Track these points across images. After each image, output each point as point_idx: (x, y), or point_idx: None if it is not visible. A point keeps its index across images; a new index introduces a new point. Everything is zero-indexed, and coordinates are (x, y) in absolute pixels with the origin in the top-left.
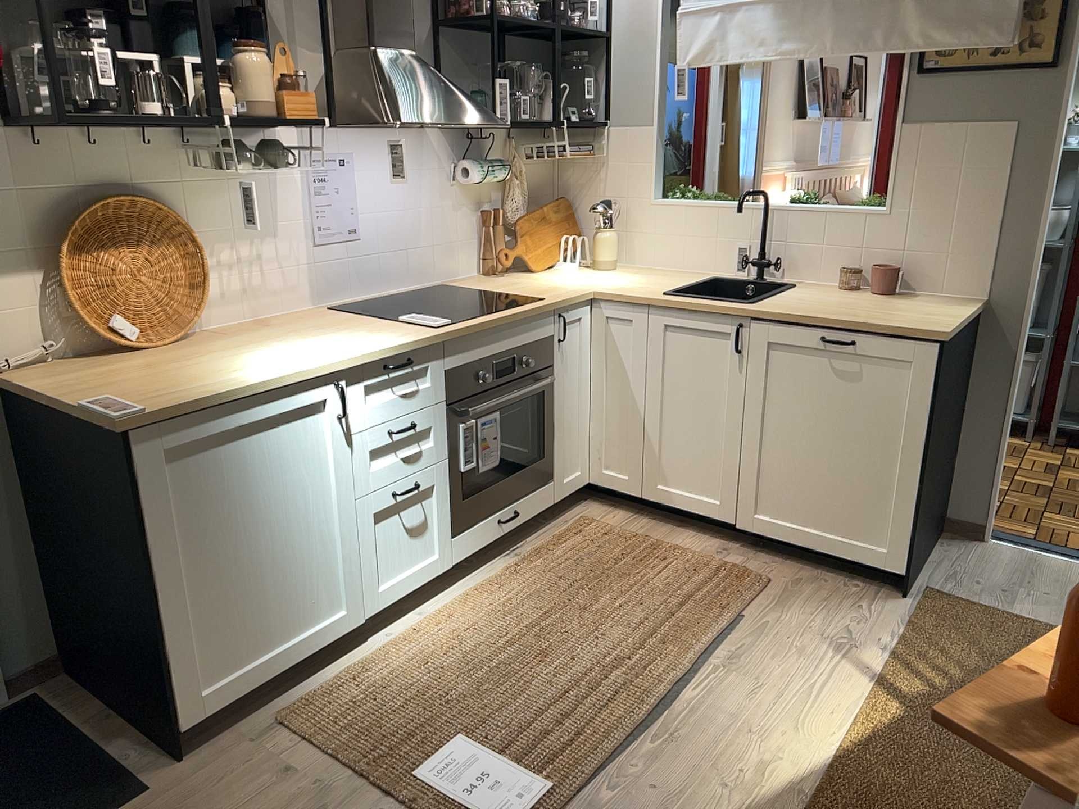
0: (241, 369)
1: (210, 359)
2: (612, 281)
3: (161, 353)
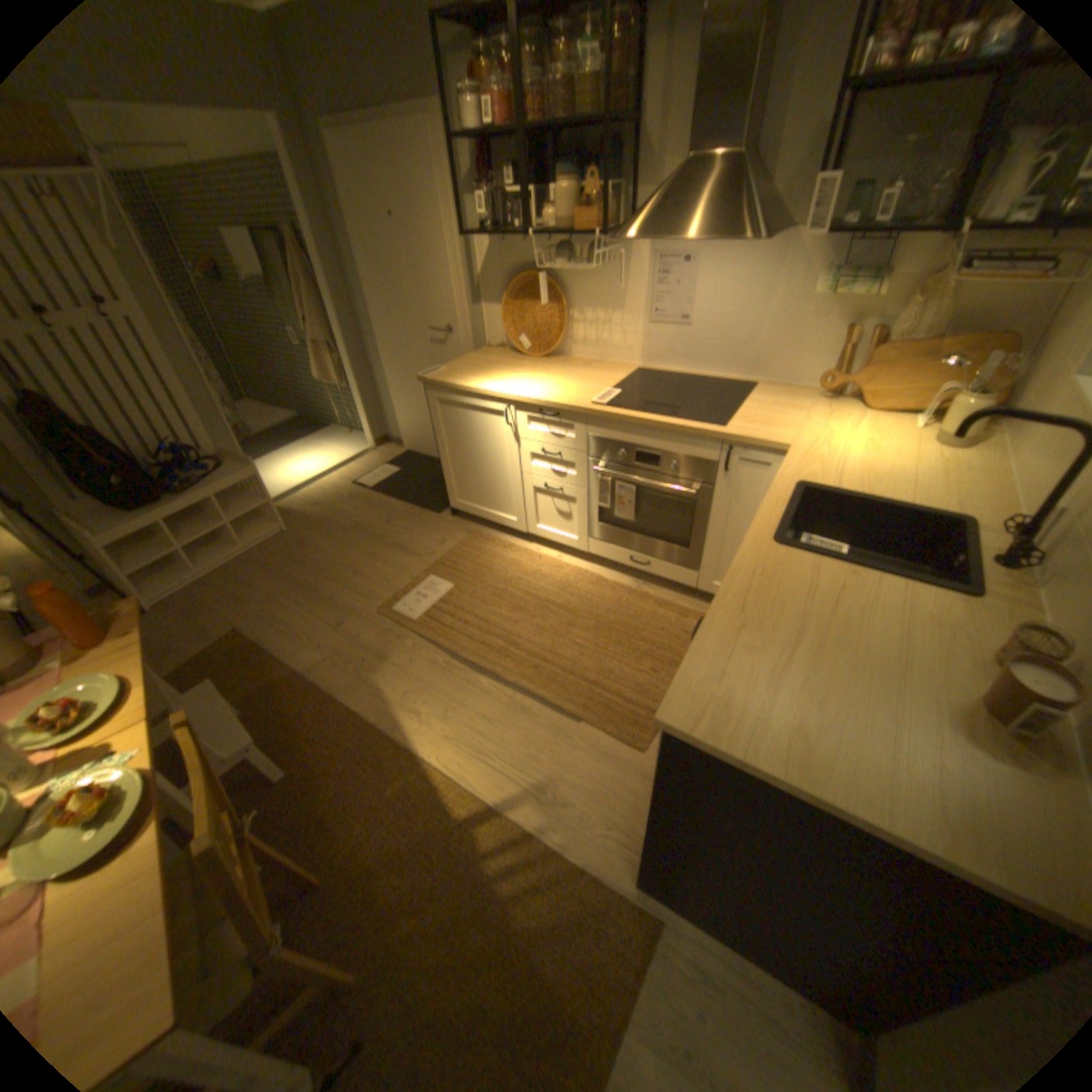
0: (491, 378)
1: (510, 370)
2: (861, 452)
3: (523, 359)
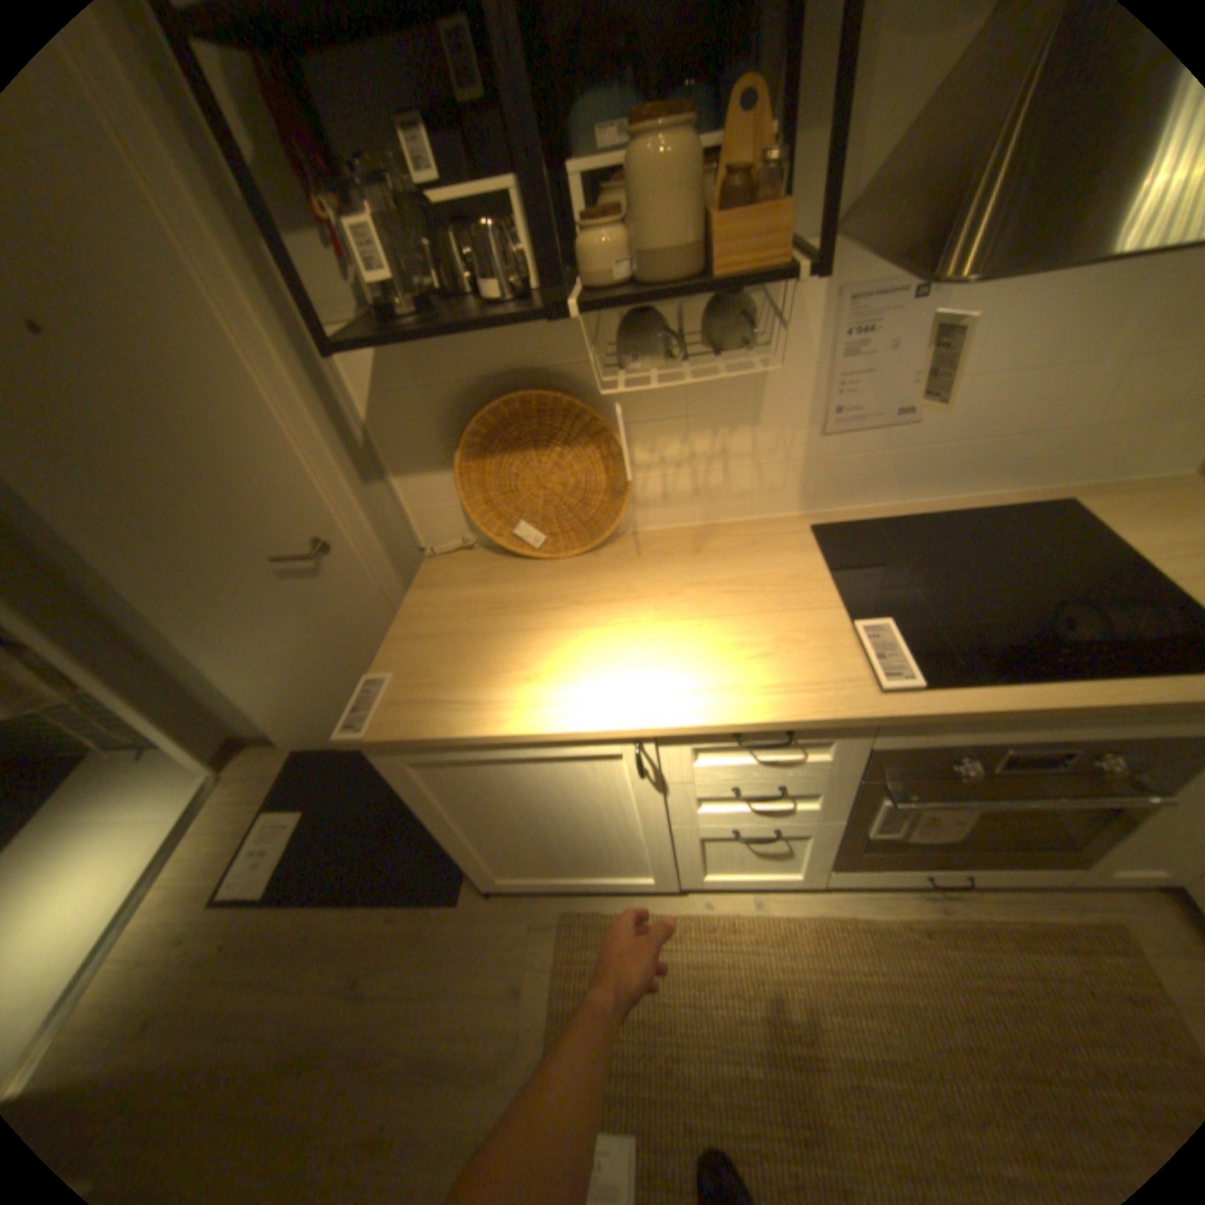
0: (541, 672)
1: (555, 619)
2: None
3: (549, 571)
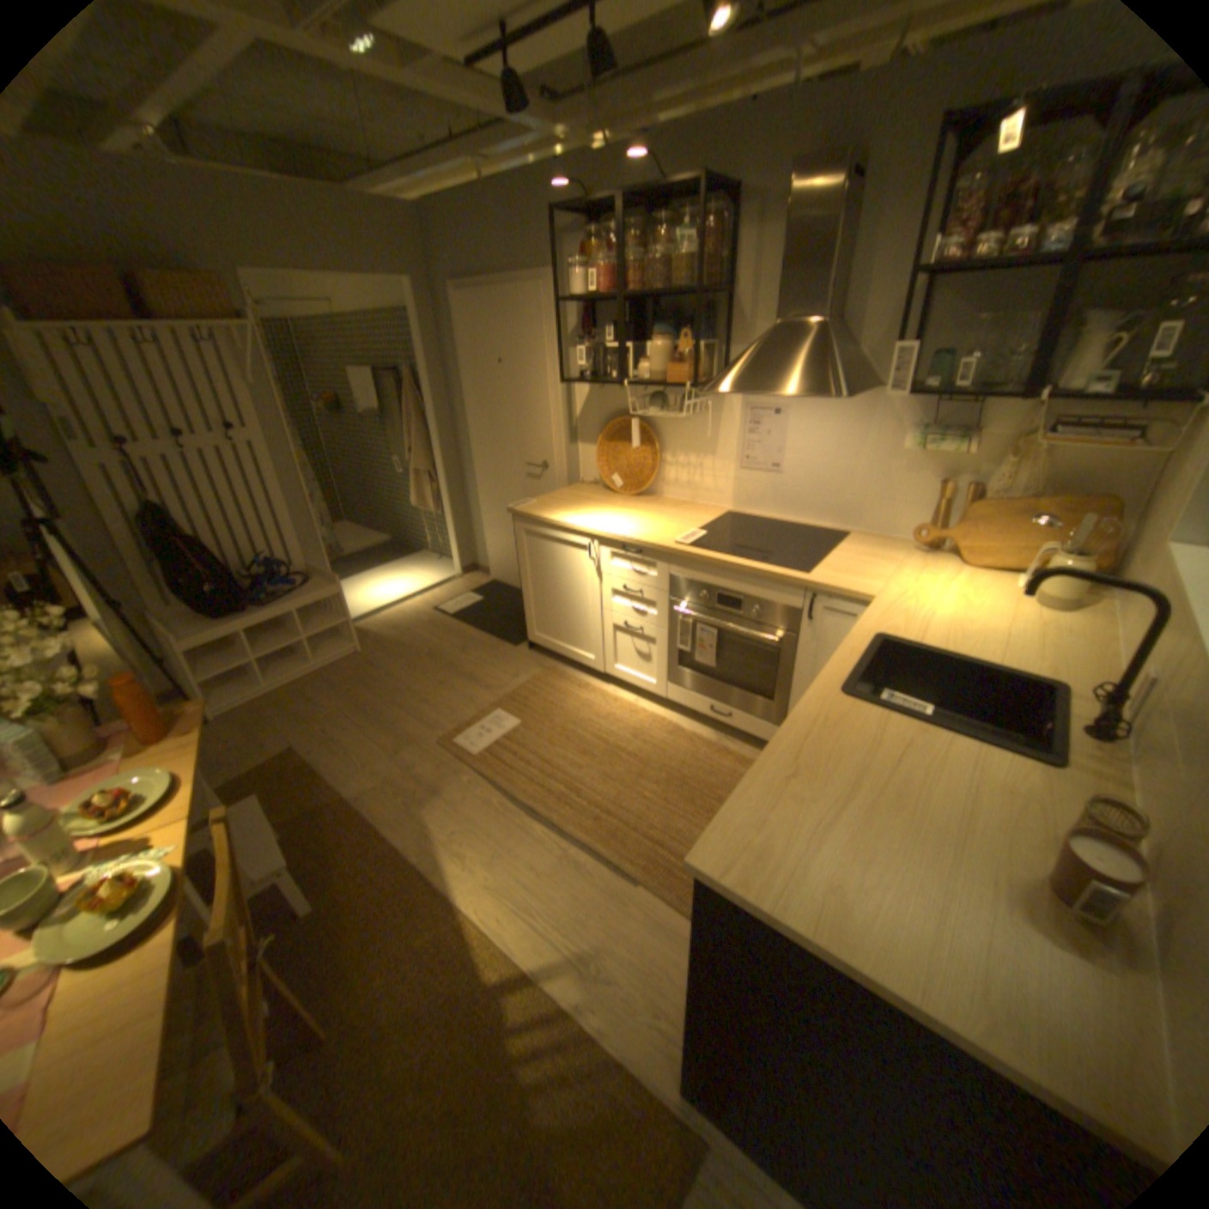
0: (578, 514)
1: (599, 507)
2: (952, 608)
3: (613, 497)
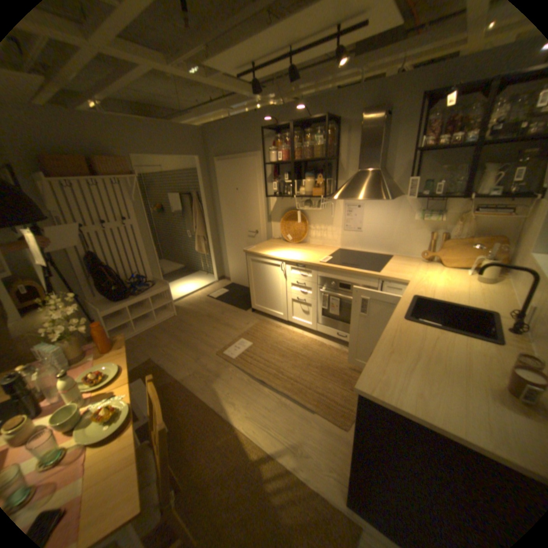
0: (274, 251)
1: (282, 248)
2: (443, 284)
3: (288, 244)
